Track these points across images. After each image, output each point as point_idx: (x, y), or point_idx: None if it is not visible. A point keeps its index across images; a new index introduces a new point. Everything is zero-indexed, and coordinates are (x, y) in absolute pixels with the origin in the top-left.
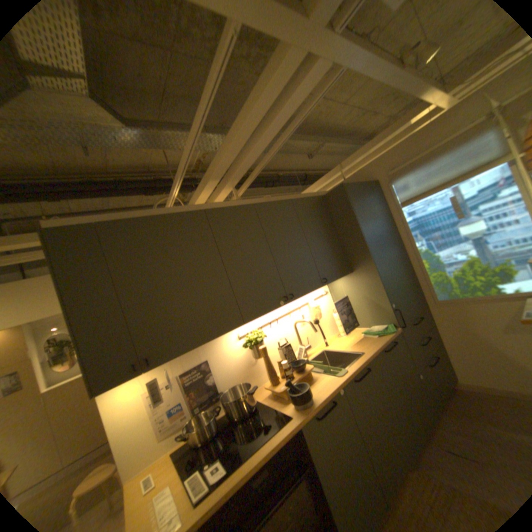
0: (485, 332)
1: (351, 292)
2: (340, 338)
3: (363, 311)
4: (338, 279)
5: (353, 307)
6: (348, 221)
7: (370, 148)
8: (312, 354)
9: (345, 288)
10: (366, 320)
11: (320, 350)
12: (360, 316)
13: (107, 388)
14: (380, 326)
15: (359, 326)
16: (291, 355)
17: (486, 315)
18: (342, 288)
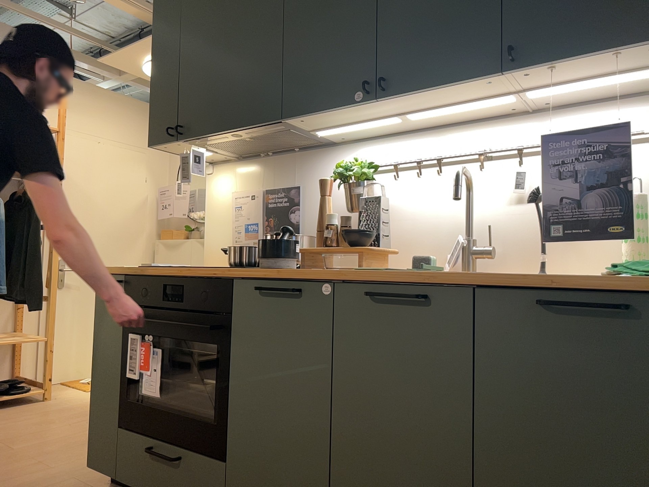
0: None
1: None
2: None
3: None
4: (604, 56)
5: None
6: None
7: None
8: None
9: None
10: None
11: None
12: None
13: (159, 144)
14: None
15: None
16: (379, 221)
17: None
18: None
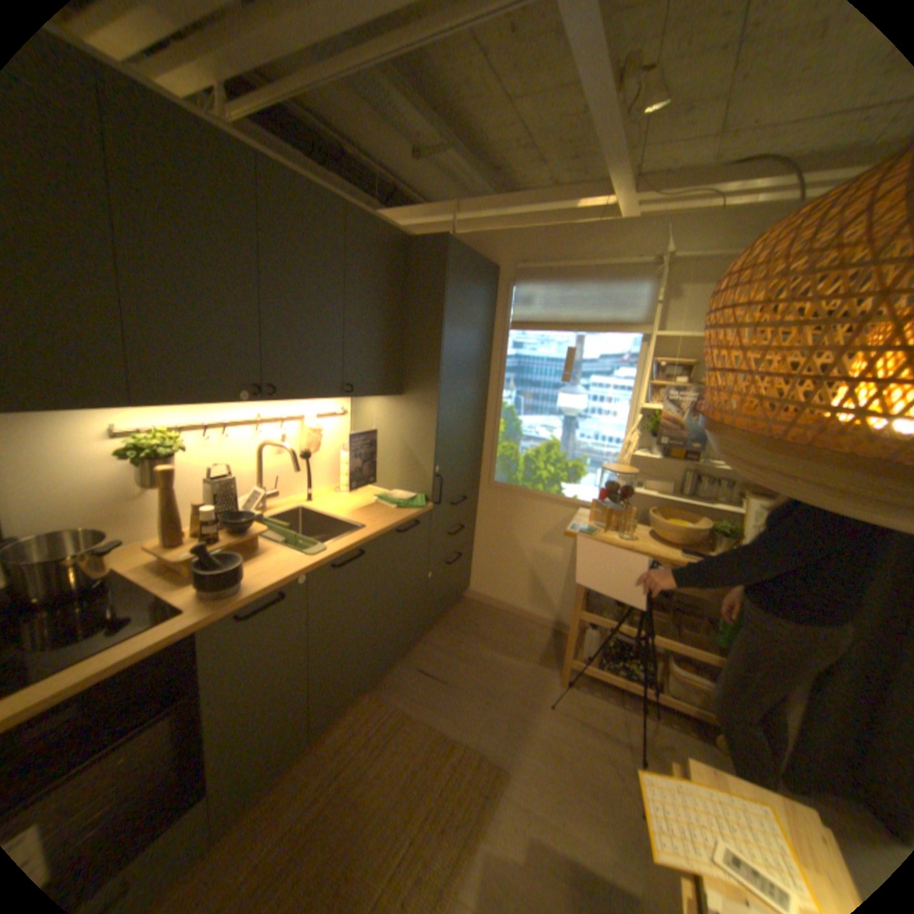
0: (524, 535)
1: (386, 427)
2: (338, 494)
3: (391, 462)
4: (373, 396)
5: (379, 451)
6: (431, 307)
7: (513, 208)
8: (276, 508)
9: (379, 417)
10: (391, 479)
11: (295, 504)
12: (384, 469)
13: None
14: (407, 493)
15: (377, 484)
16: (230, 499)
17: (534, 516)
18: (374, 416)
